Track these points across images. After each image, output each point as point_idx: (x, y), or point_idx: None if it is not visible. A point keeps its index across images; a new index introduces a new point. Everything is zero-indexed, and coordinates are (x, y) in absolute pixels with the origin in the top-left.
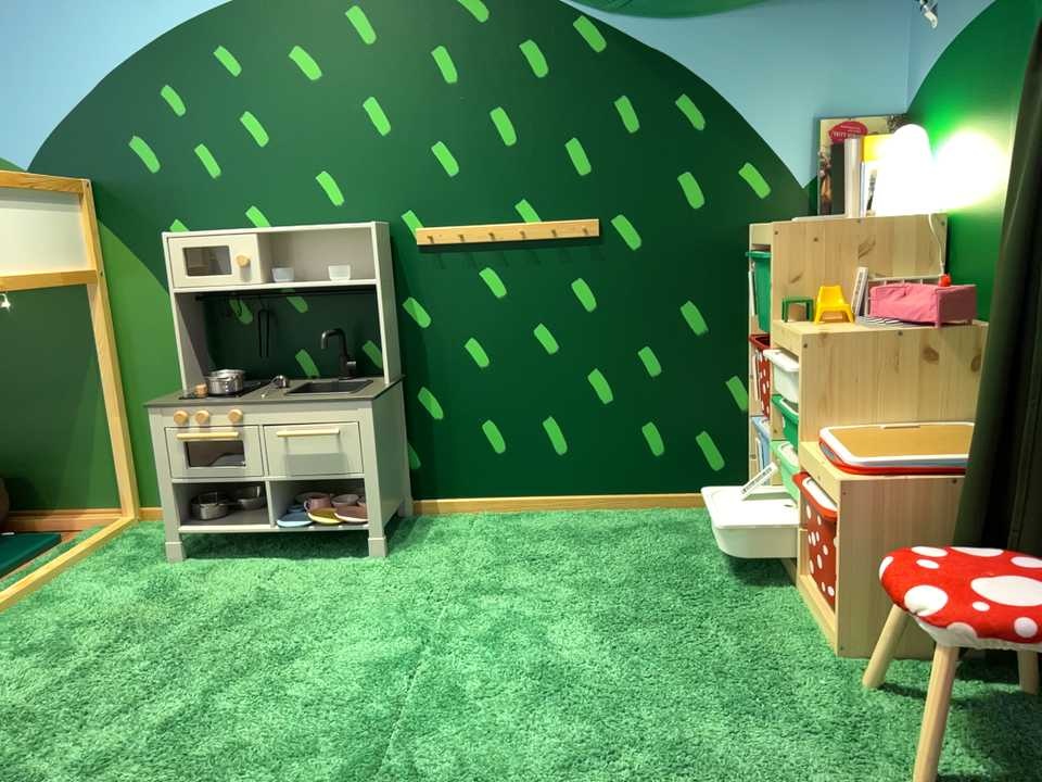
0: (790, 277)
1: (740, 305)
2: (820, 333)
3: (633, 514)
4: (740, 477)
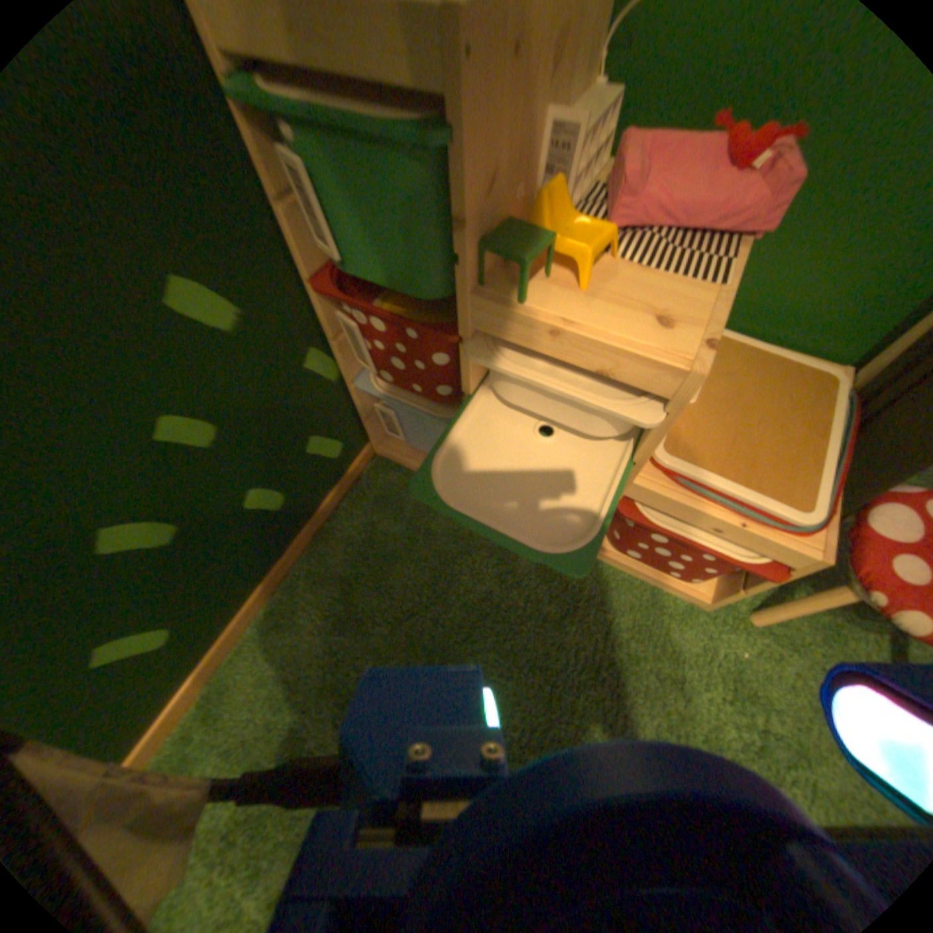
0: (491, 170)
1: (272, 218)
2: (707, 336)
3: (303, 563)
4: (360, 430)
